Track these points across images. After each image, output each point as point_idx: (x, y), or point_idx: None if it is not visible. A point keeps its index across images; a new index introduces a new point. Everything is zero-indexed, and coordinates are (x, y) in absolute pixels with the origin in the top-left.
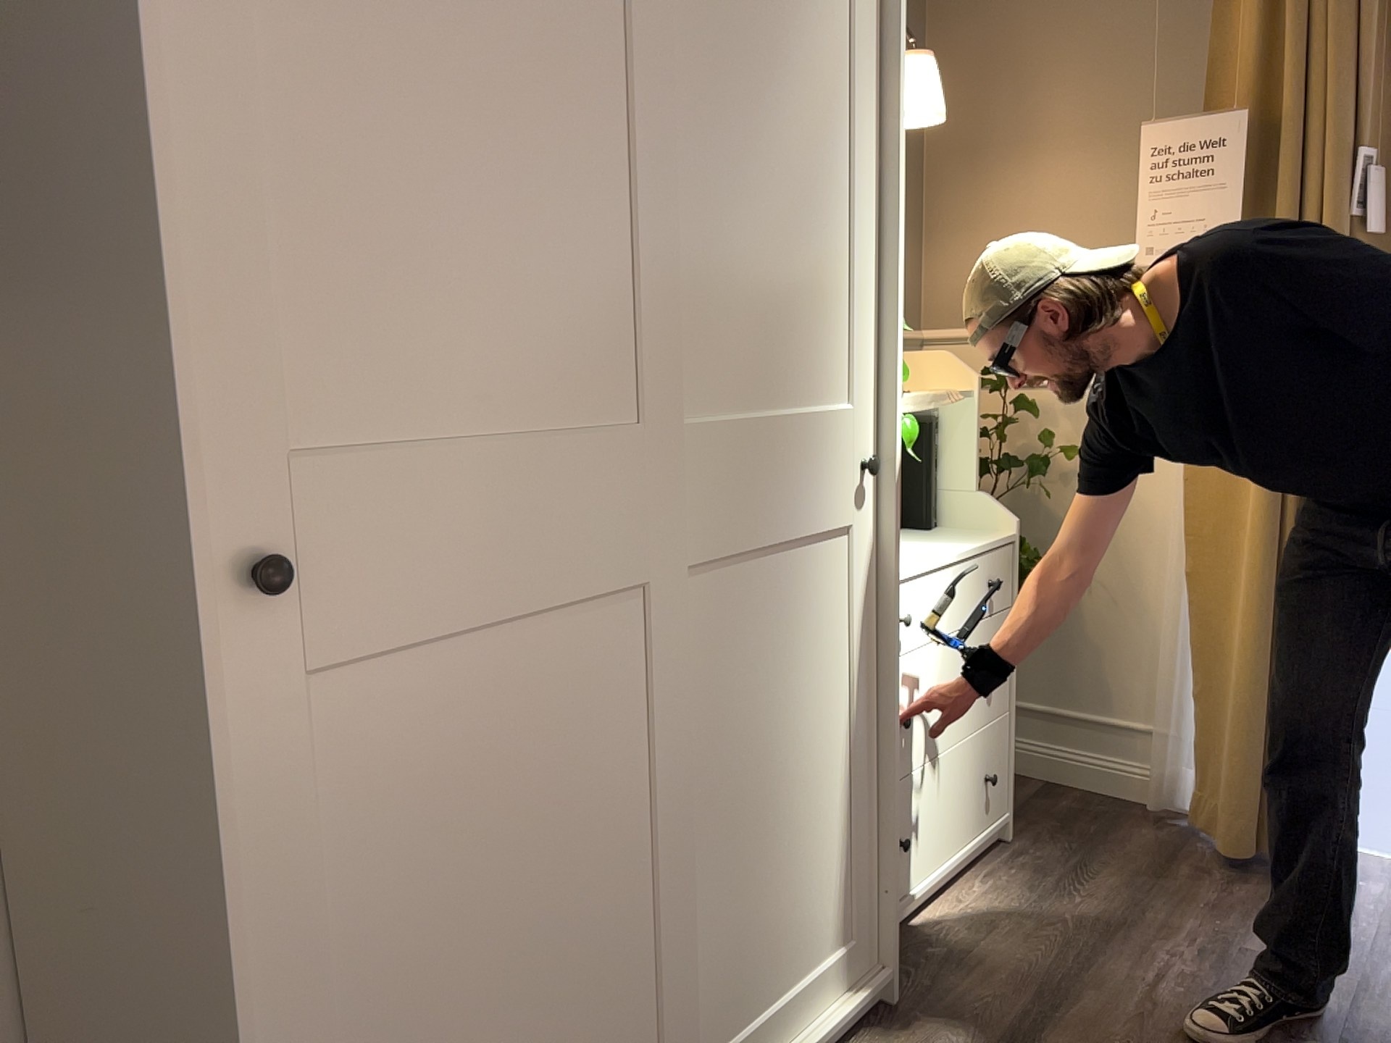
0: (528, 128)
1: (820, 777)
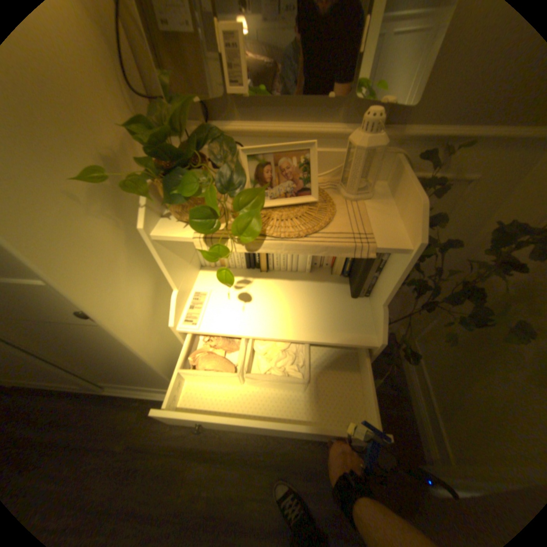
0: None
1: (130, 368)
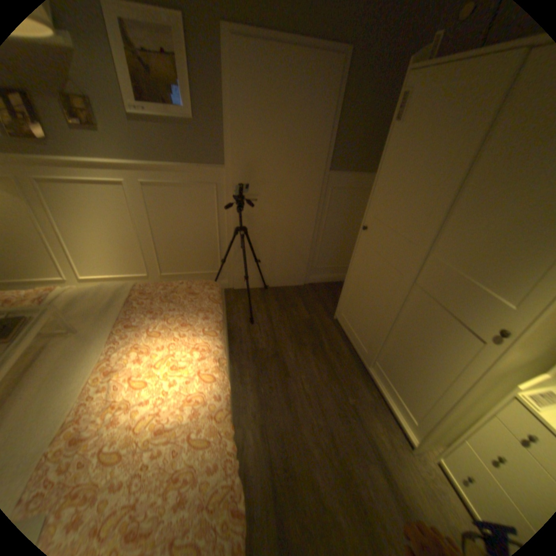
0: (420, 180)
1: (430, 378)
